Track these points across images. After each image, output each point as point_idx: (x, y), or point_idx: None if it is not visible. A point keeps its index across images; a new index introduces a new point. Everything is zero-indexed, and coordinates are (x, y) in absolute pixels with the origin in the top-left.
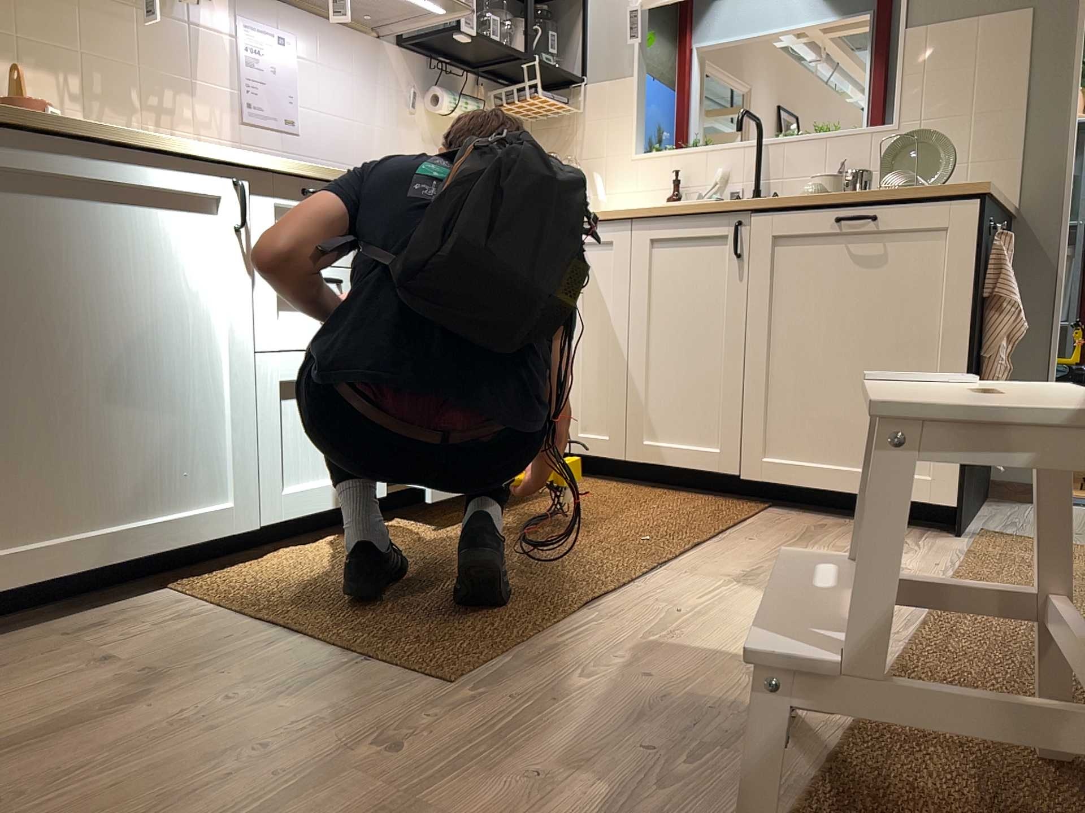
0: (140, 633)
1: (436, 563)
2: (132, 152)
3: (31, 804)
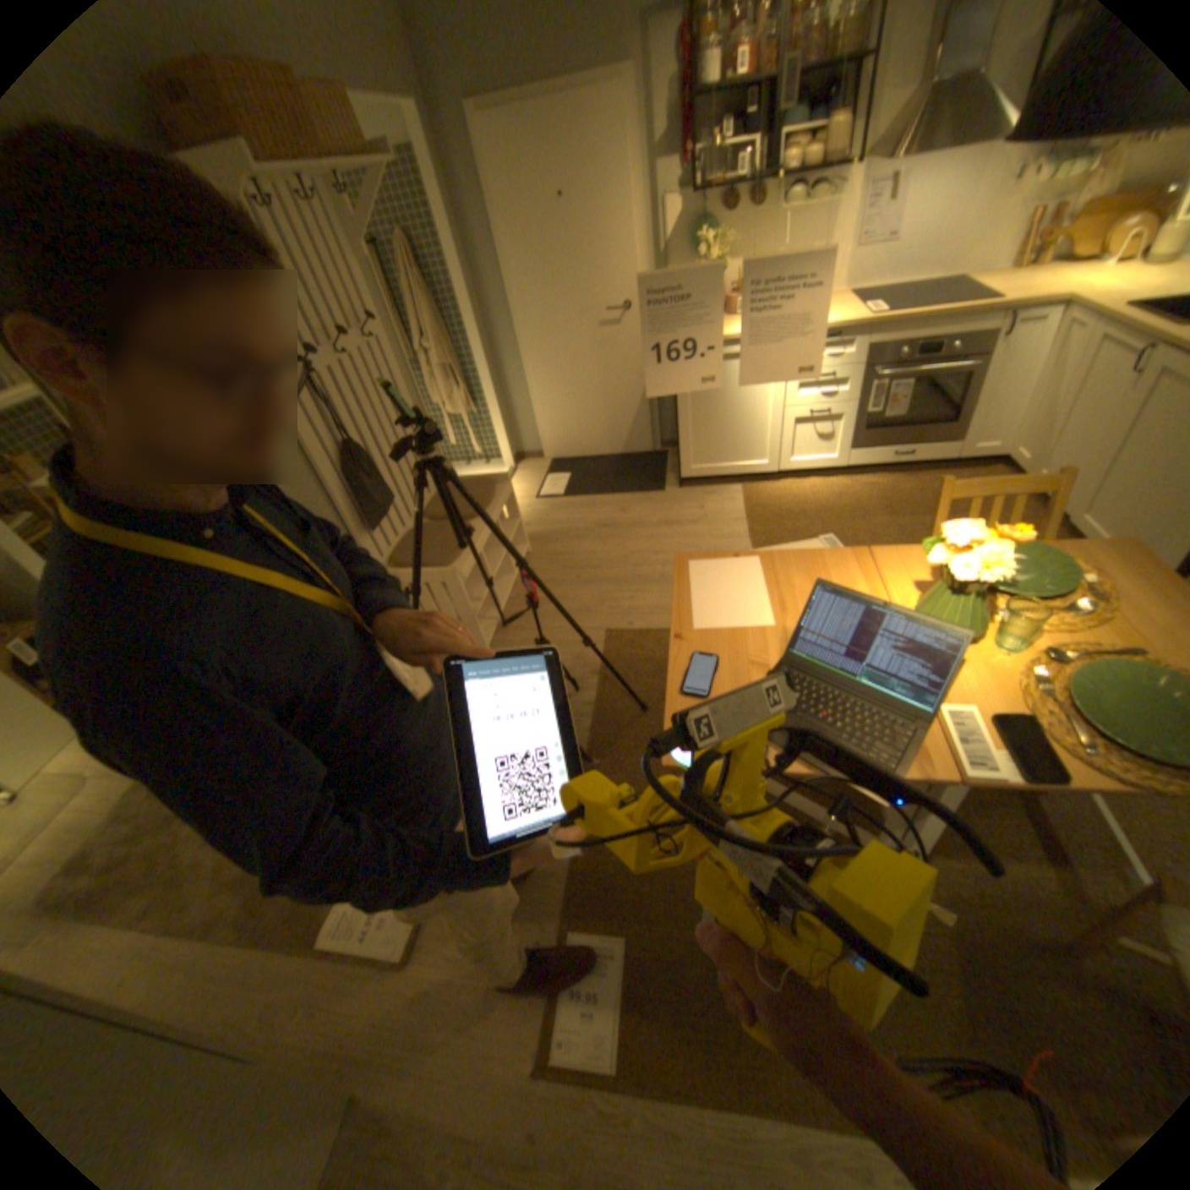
0: (719, 500)
1: (827, 508)
2: (740, 340)
3: (661, 538)
